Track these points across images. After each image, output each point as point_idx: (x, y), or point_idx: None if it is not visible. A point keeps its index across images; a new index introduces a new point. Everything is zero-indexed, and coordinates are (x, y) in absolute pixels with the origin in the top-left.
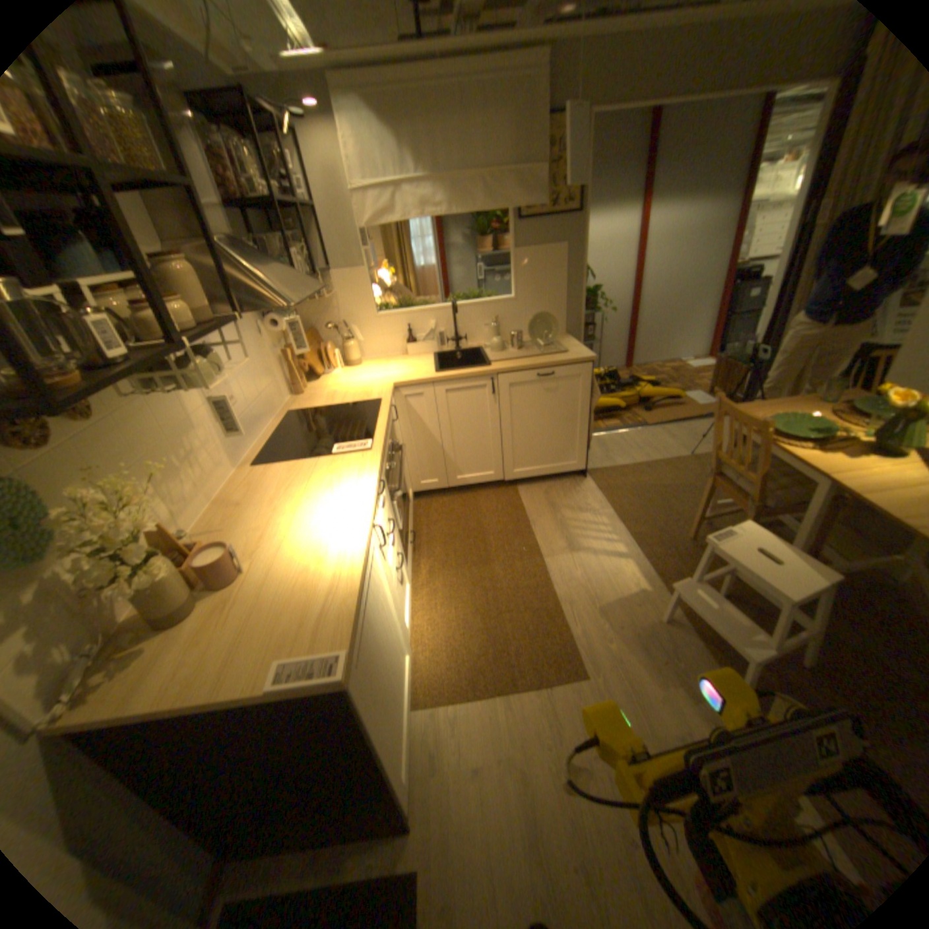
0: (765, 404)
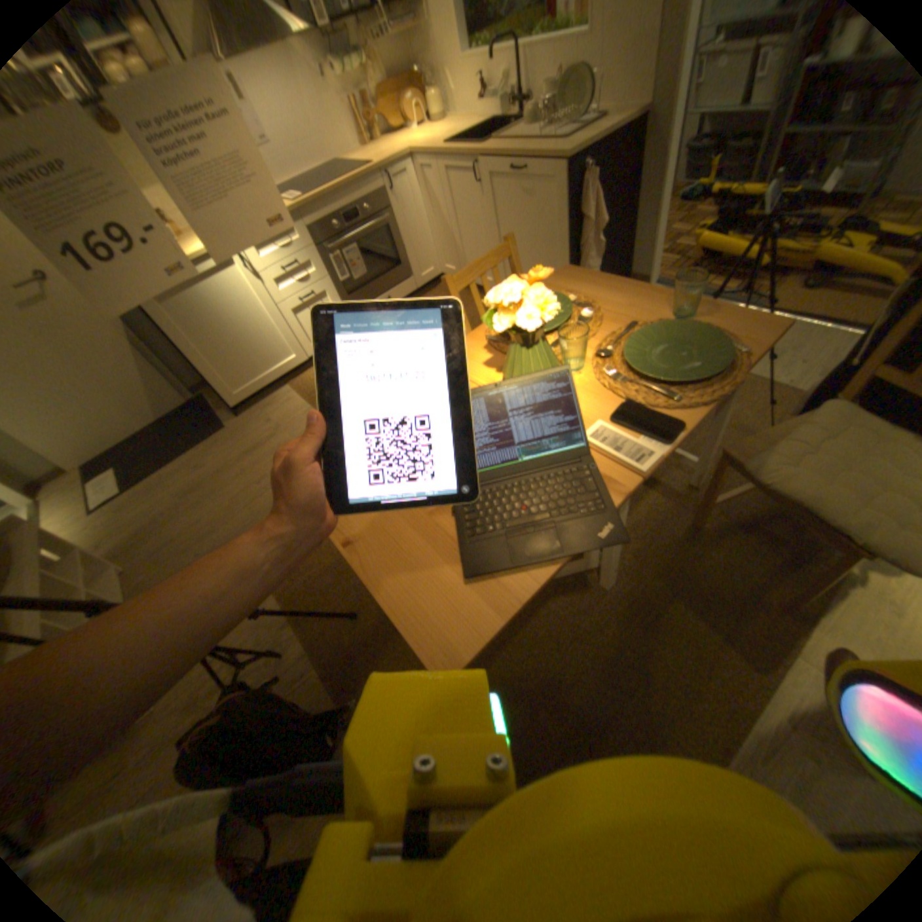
0: (611, 281)
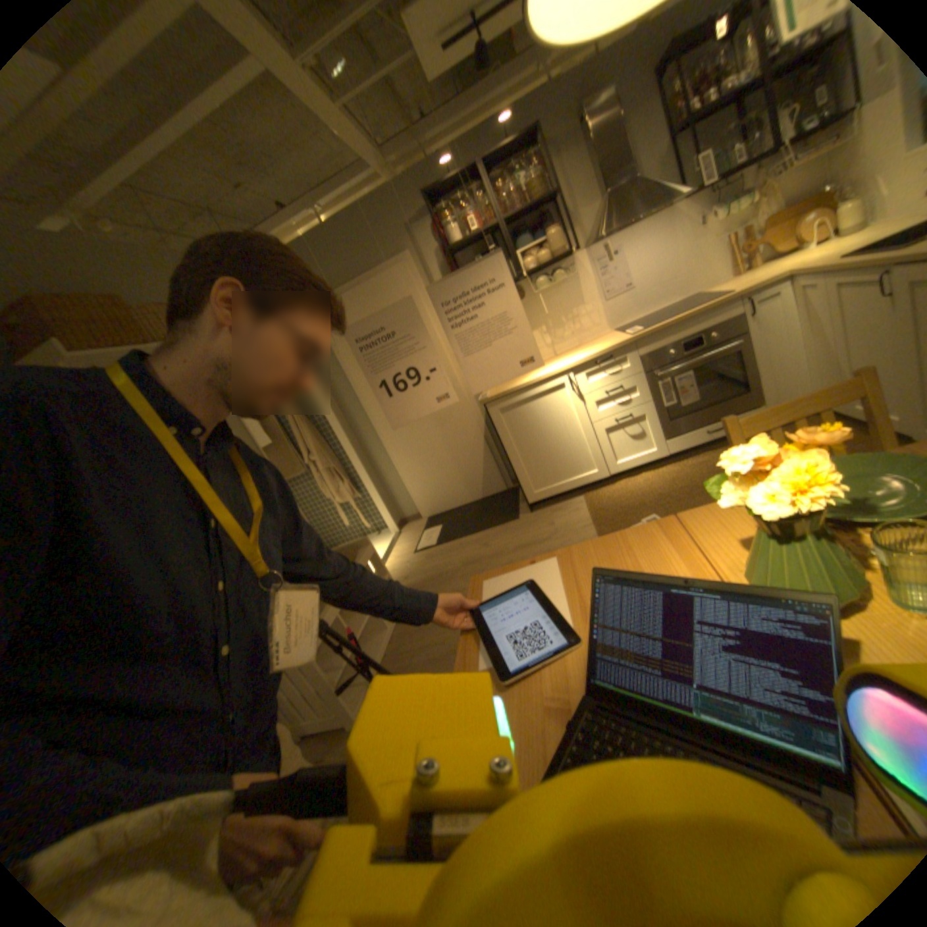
0: None
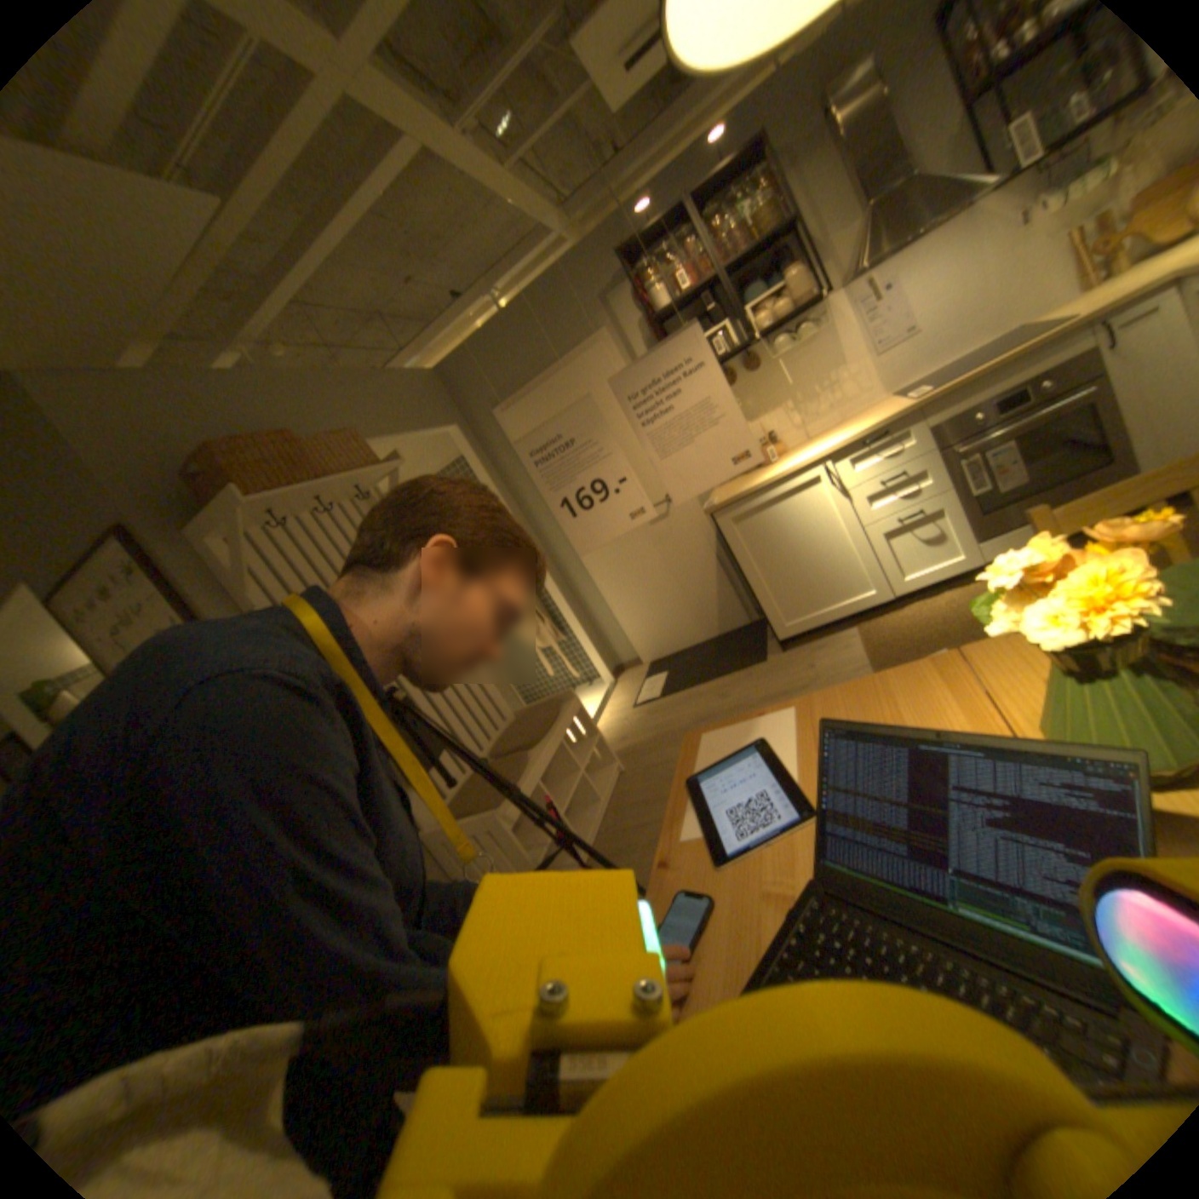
0: None
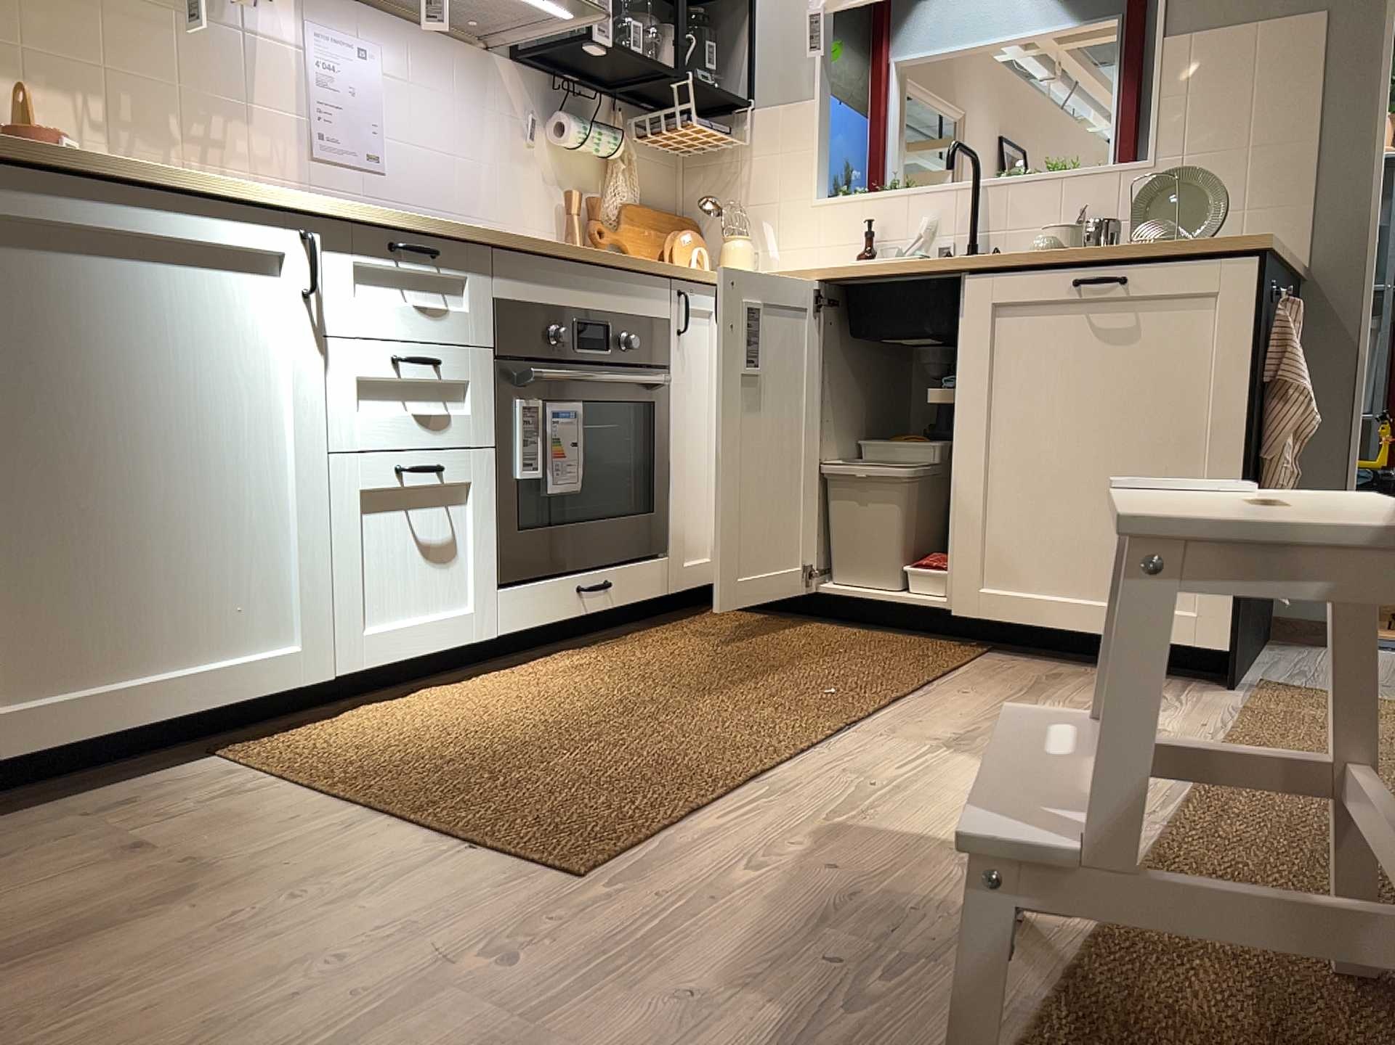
0: None
